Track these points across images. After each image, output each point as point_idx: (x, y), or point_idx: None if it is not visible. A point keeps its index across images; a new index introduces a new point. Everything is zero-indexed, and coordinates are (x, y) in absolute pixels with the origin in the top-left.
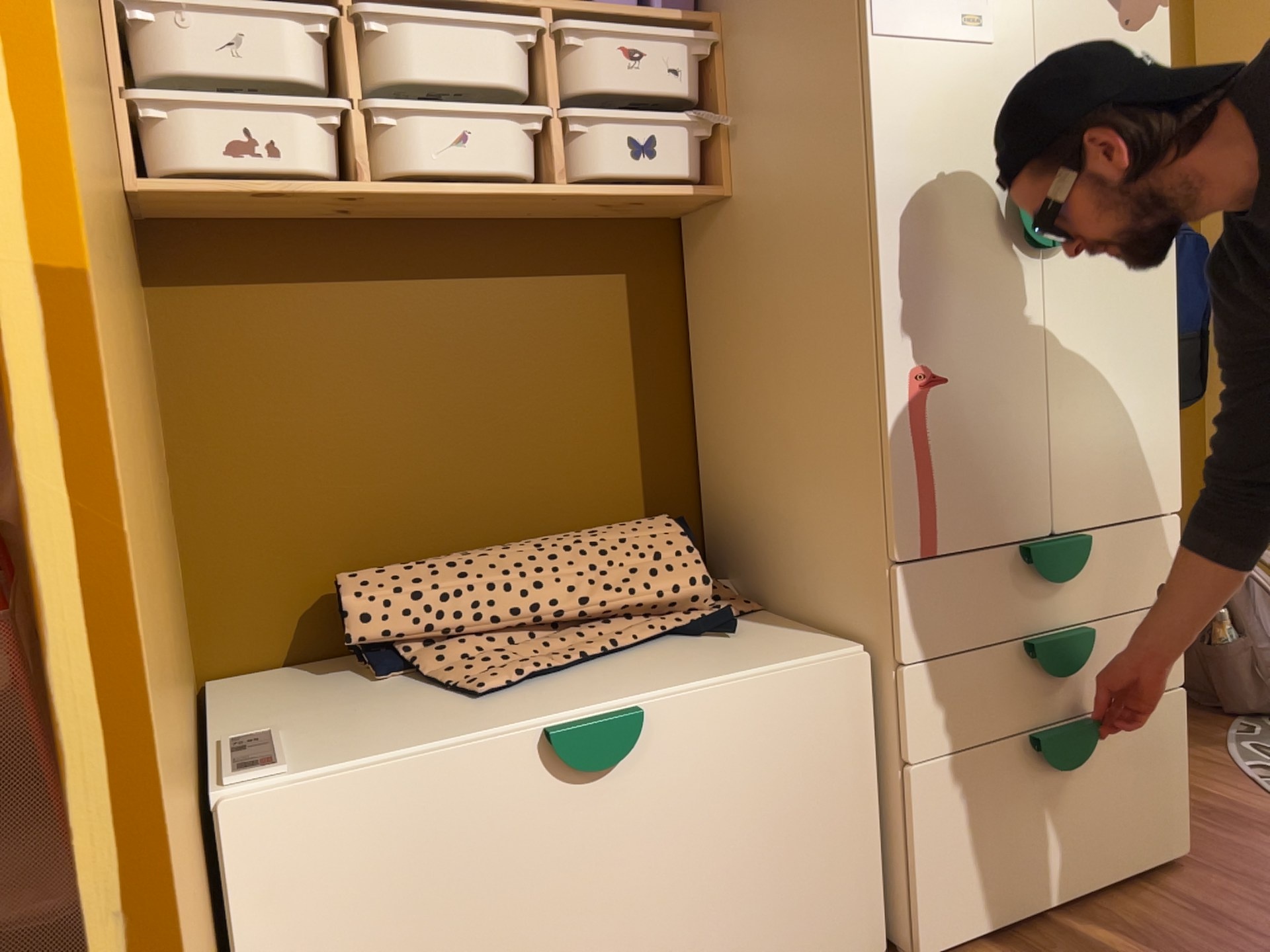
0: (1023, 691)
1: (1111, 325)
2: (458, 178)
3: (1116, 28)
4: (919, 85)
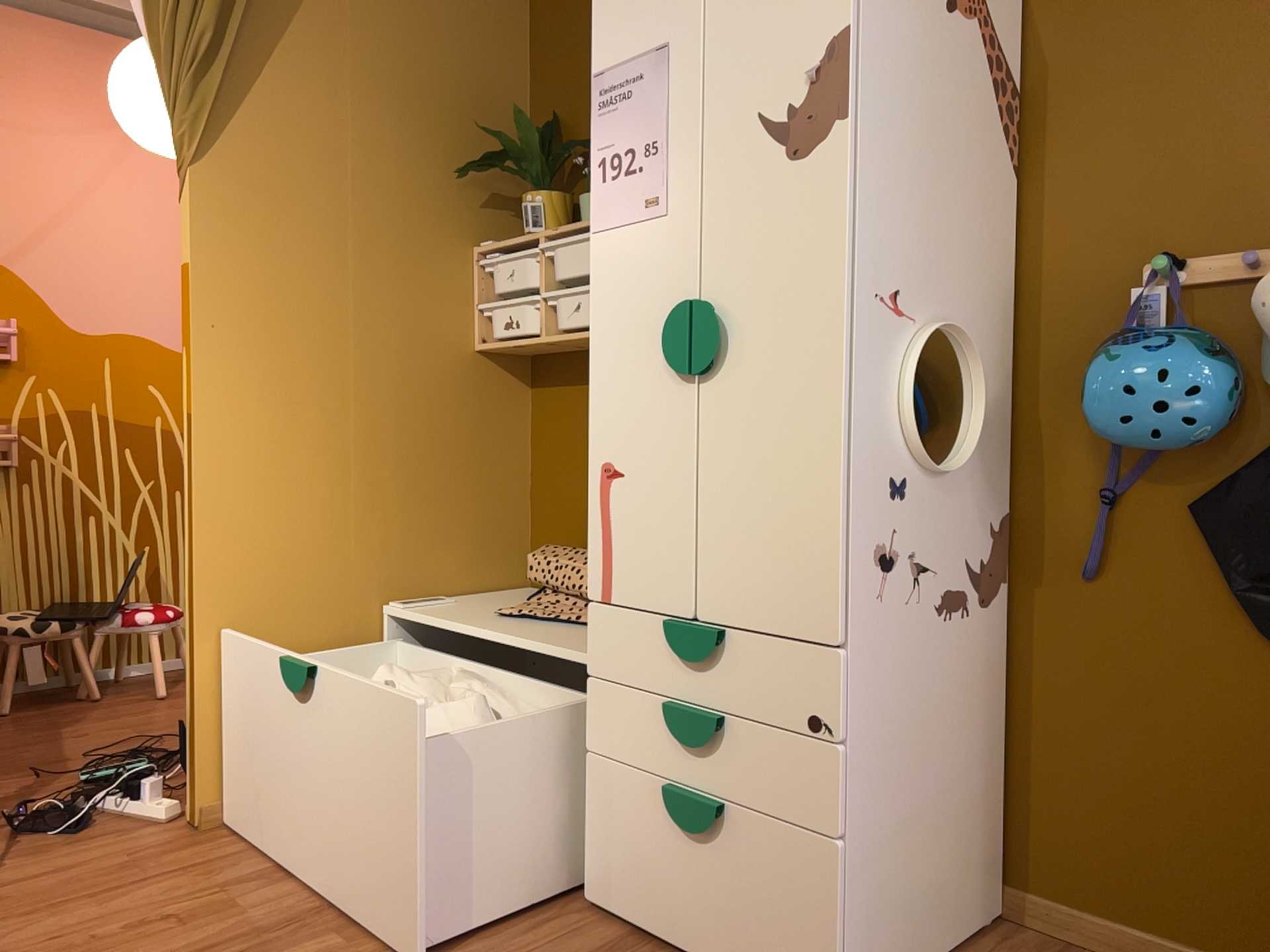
0: (666, 744)
1: (761, 442)
2: (574, 328)
3: (782, 162)
4: (616, 259)
